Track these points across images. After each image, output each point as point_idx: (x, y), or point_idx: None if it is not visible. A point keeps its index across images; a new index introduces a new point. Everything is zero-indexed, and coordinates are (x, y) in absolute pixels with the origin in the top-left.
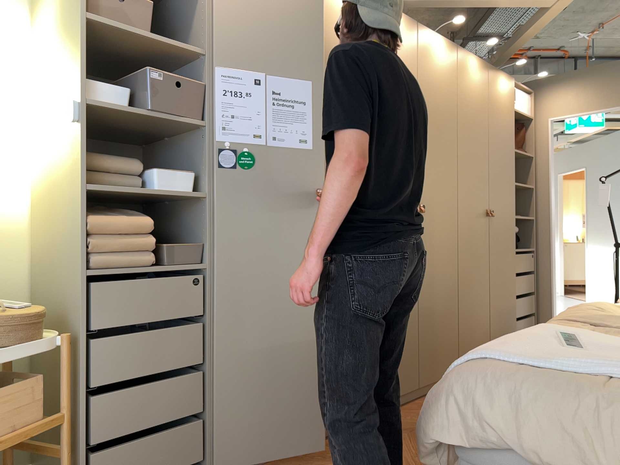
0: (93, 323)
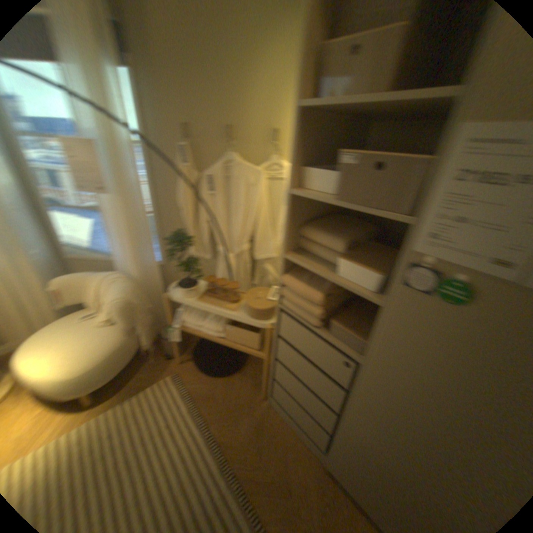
0: (283, 334)
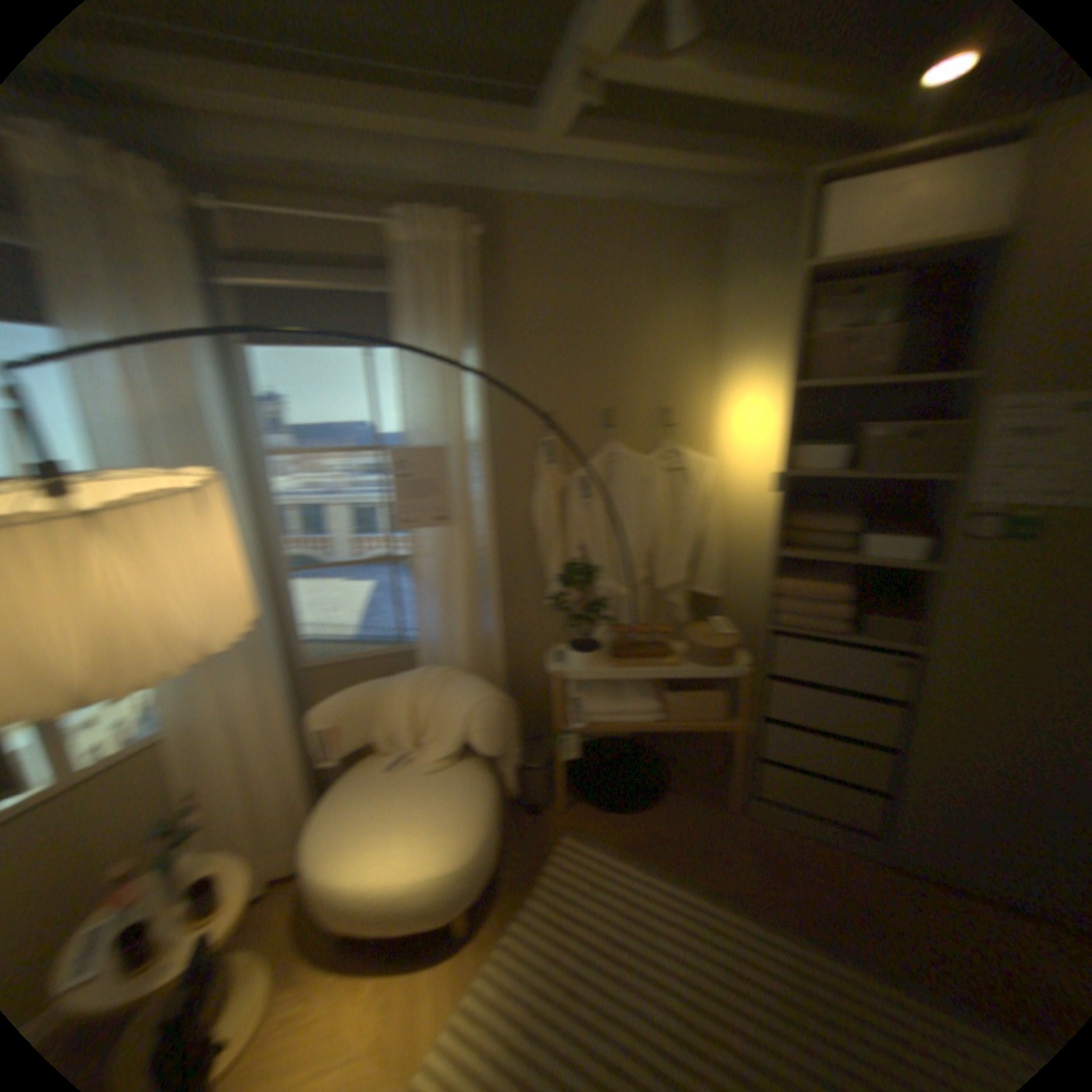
0: (782, 669)
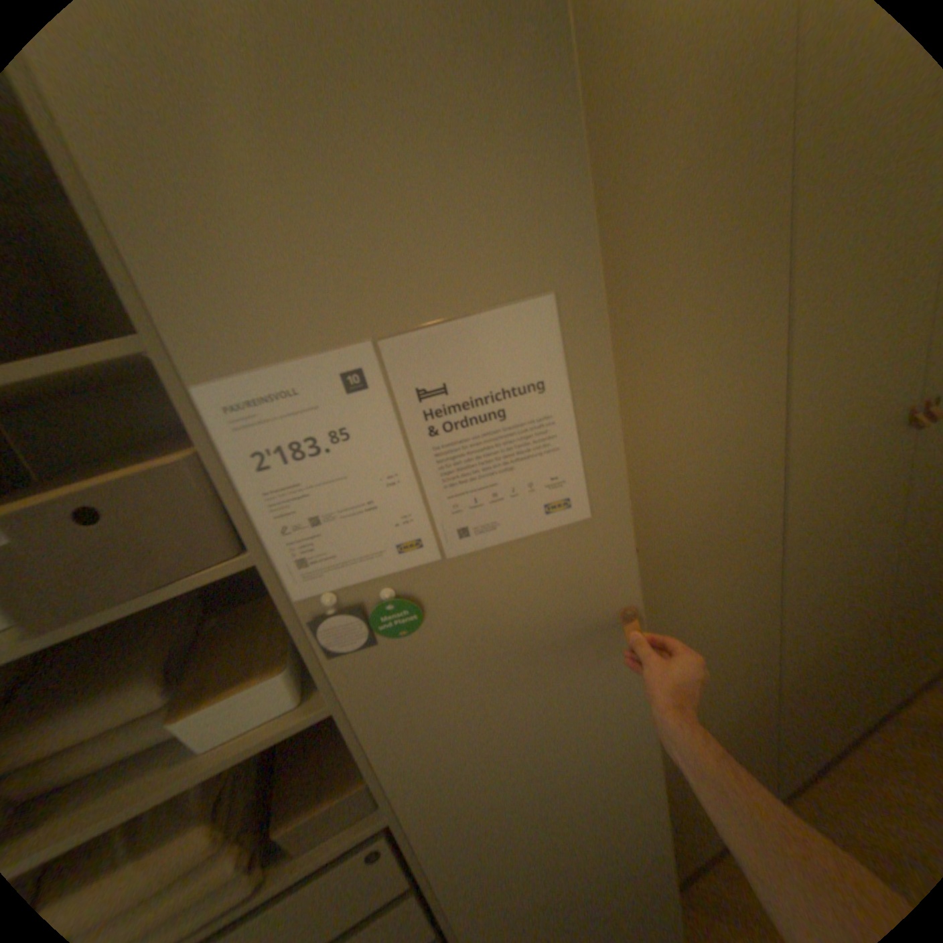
0: None
